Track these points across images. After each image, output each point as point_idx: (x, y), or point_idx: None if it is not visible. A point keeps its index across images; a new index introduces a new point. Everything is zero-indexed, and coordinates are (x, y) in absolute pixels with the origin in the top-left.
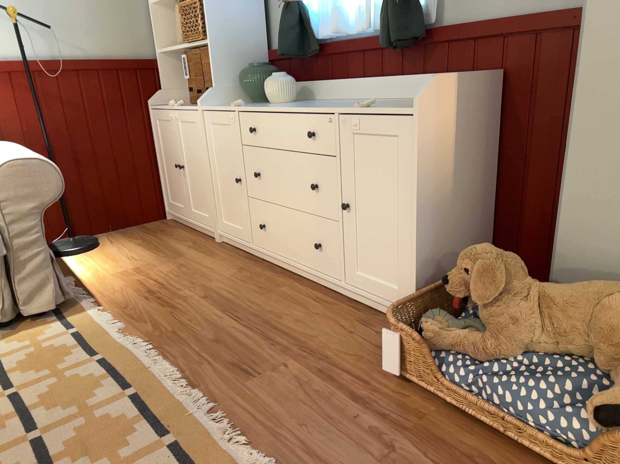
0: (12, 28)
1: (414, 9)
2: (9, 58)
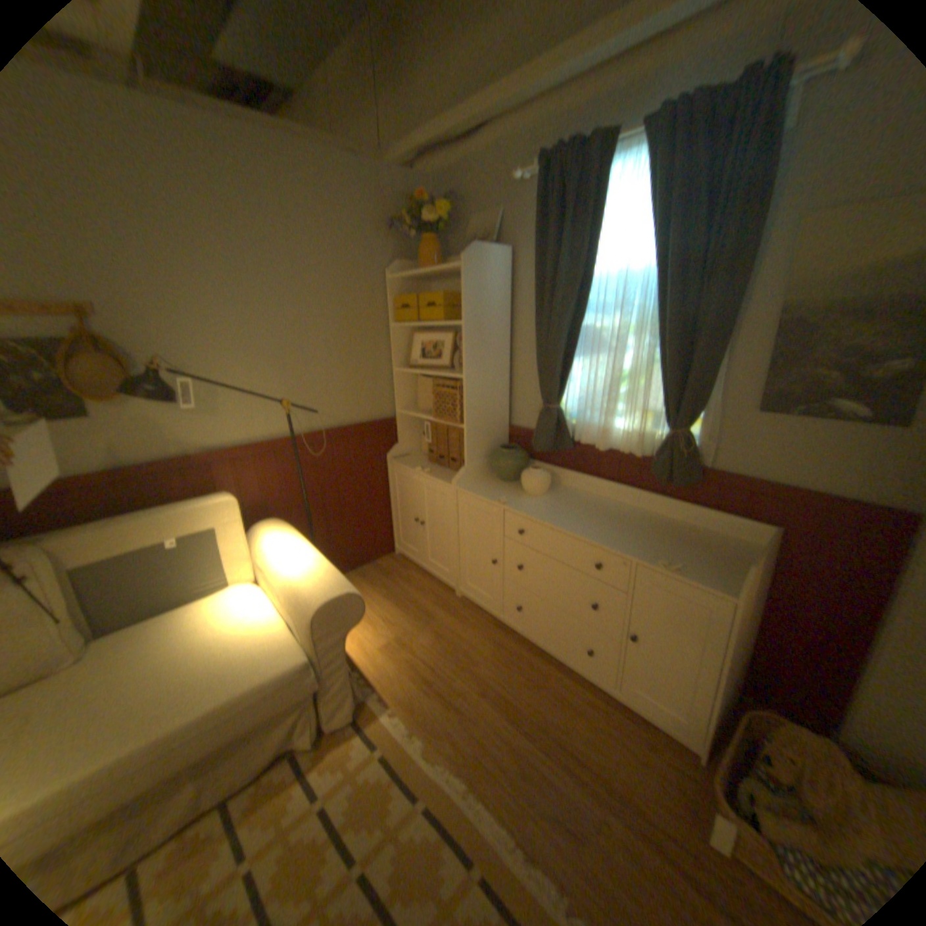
0: (276, 406)
1: (696, 454)
2: (272, 434)
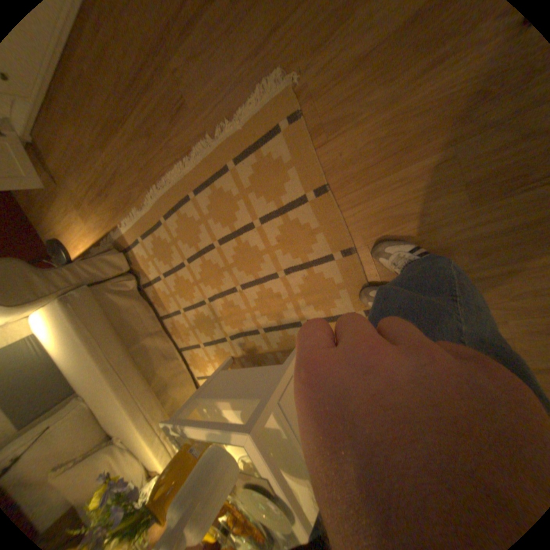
0: None
1: None
2: None
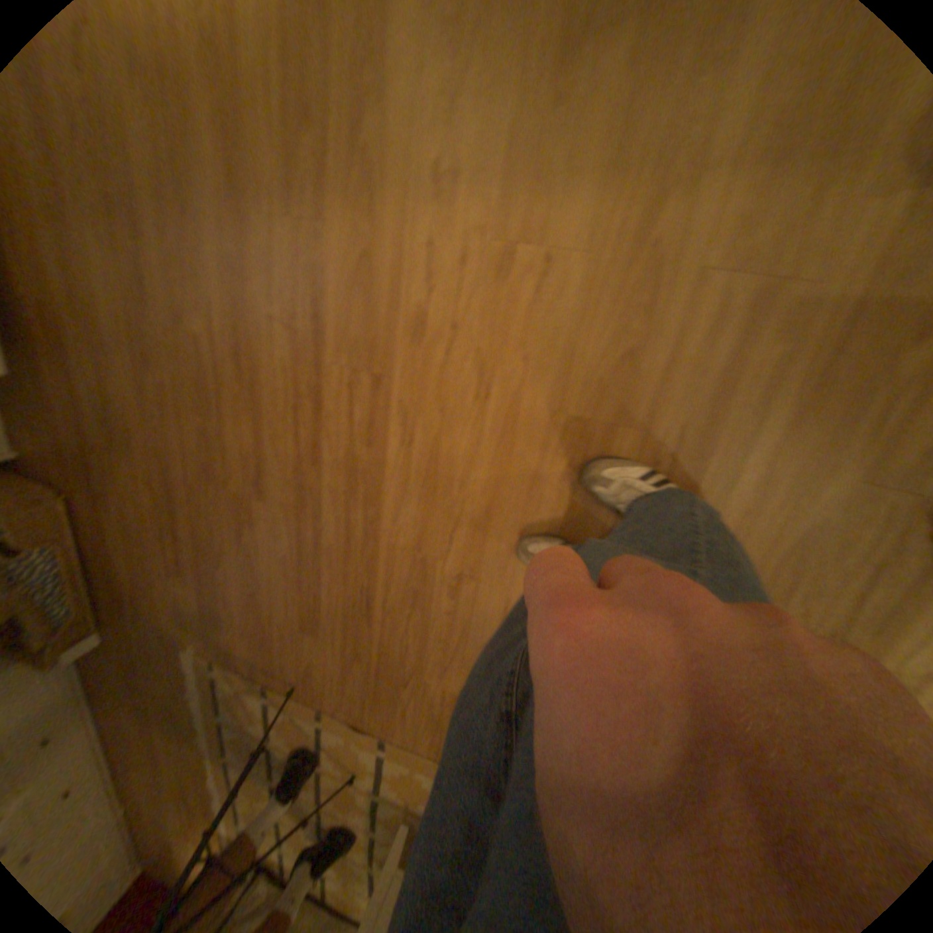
0: None
1: None
2: None
